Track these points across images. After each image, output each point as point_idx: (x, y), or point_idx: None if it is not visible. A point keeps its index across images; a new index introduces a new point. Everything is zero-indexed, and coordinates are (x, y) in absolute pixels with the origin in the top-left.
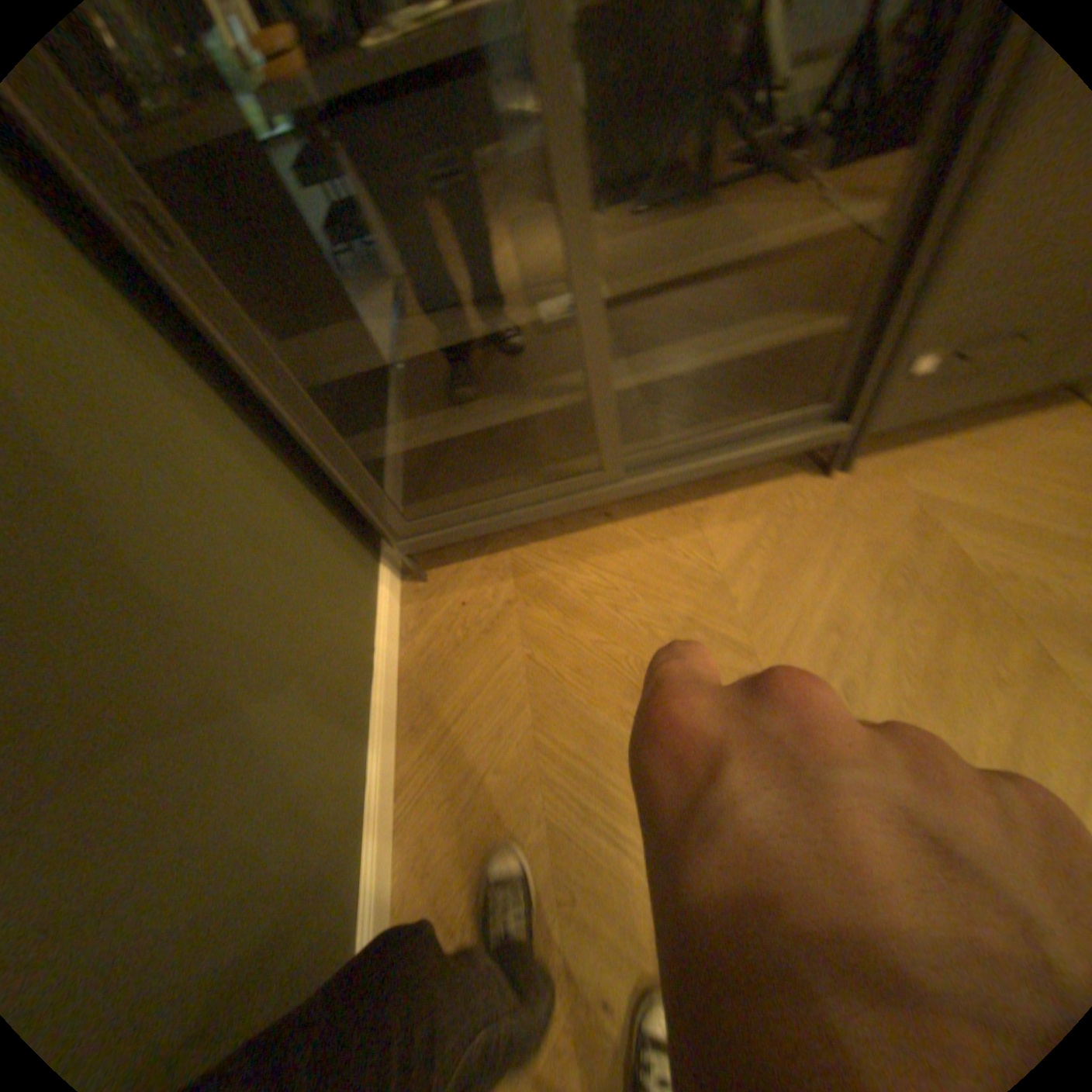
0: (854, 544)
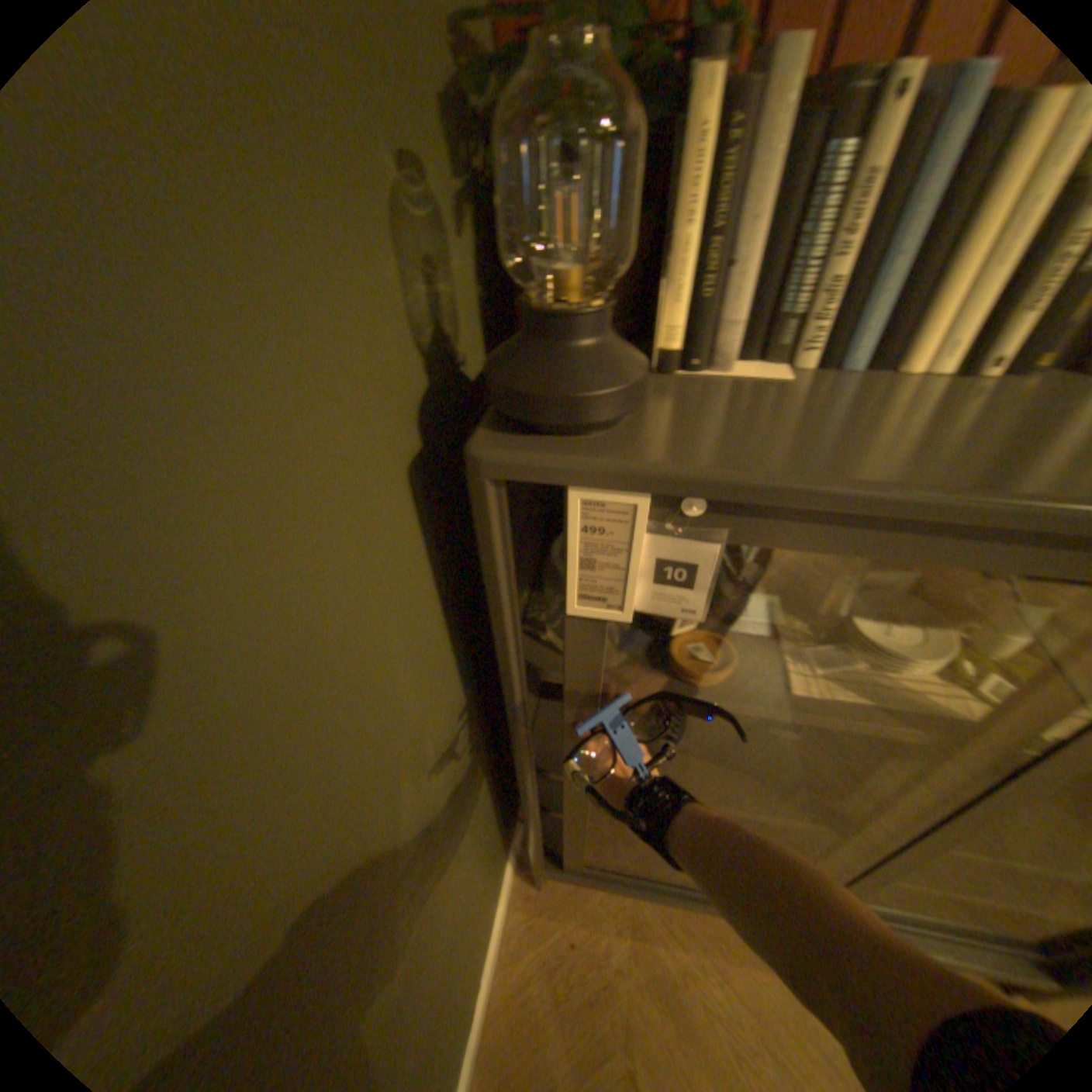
0: None
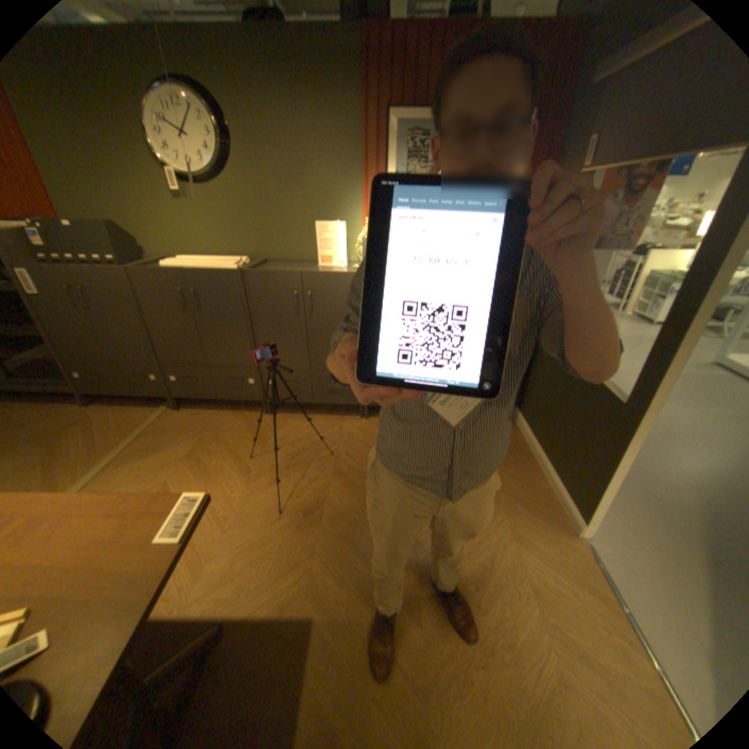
0: (55, 423)
